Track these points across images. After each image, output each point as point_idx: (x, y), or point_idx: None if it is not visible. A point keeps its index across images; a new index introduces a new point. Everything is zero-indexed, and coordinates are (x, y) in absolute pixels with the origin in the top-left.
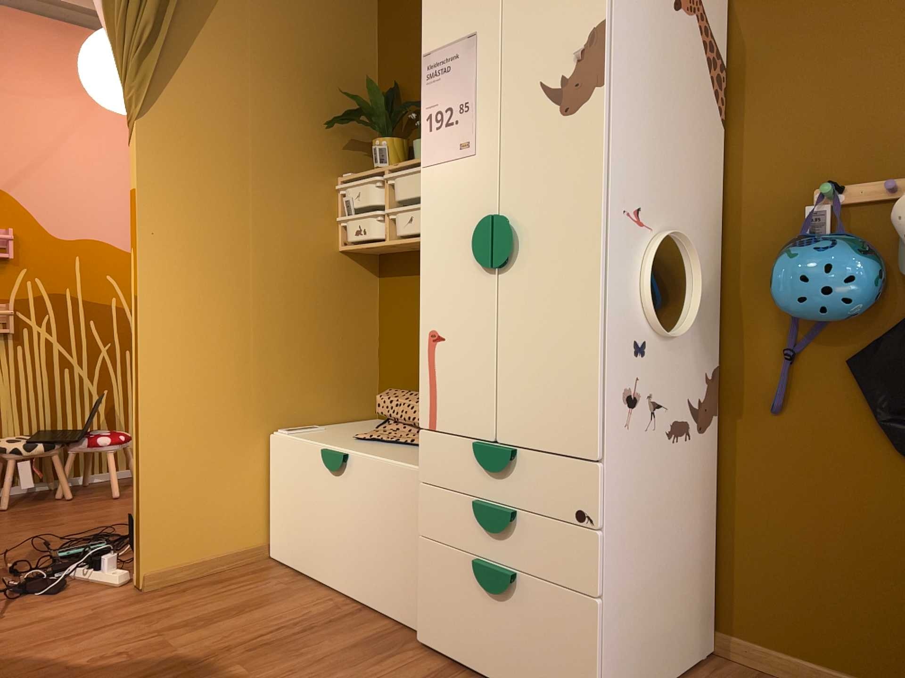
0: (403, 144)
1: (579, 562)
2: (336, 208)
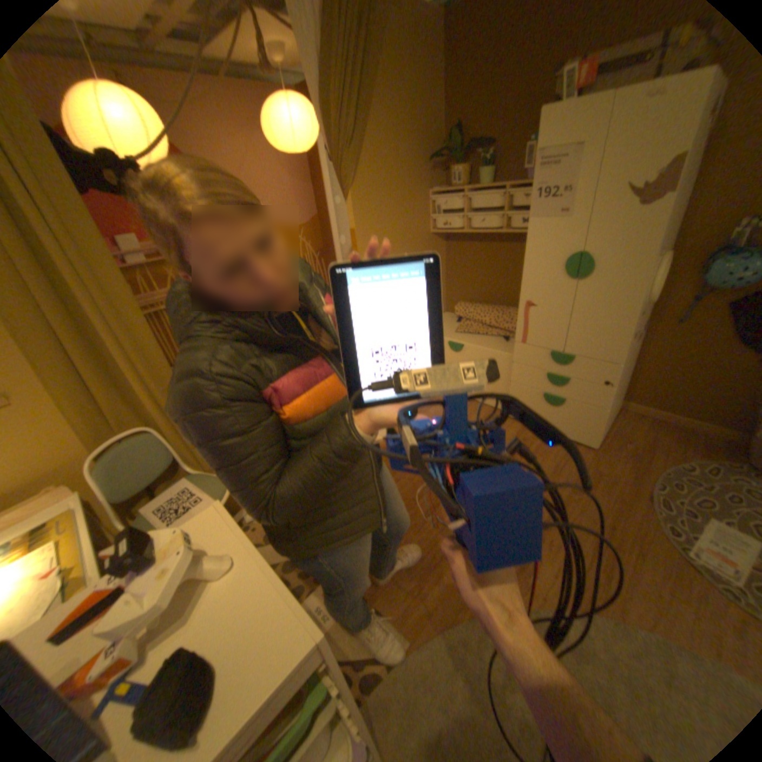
0: (469, 167)
1: (601, 398)
2: (429, 209)
